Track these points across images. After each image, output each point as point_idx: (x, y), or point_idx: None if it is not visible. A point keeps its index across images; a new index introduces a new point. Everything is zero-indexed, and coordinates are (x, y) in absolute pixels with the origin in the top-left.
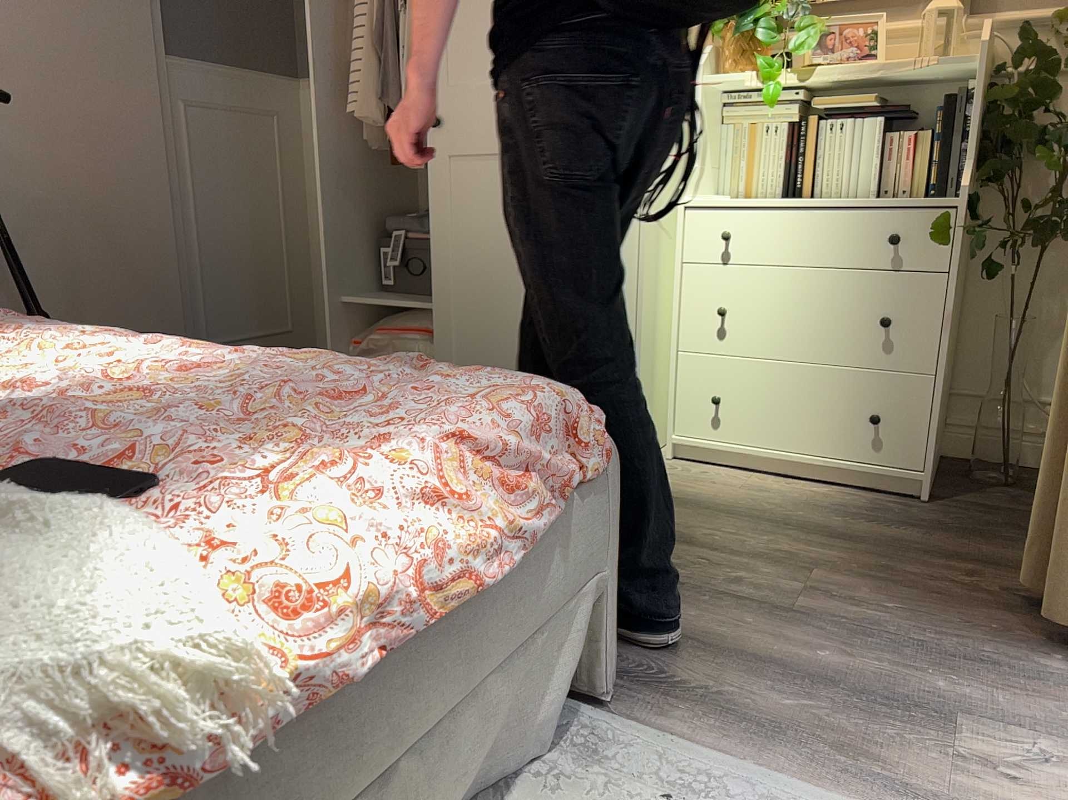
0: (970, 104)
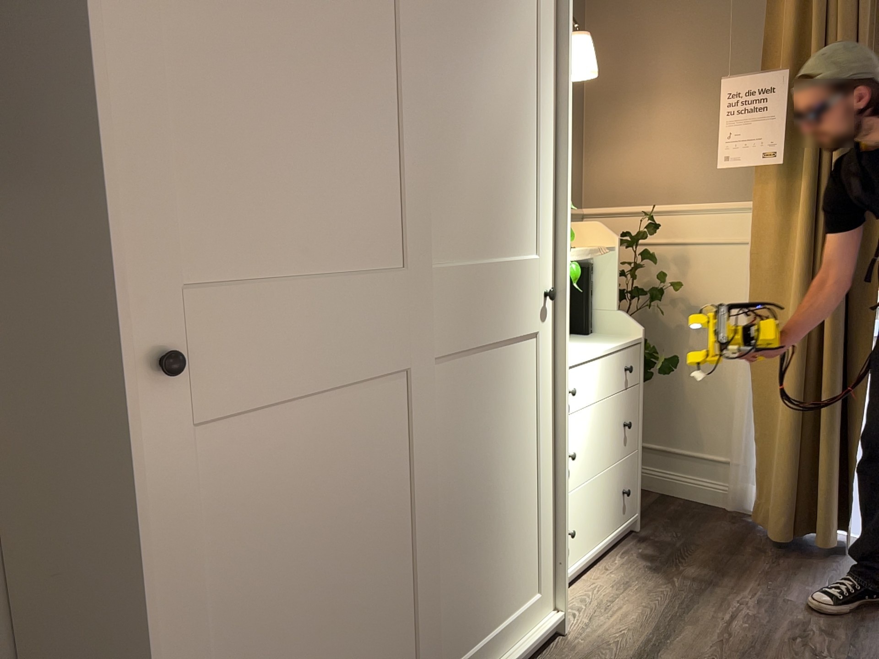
0: (594, 274)
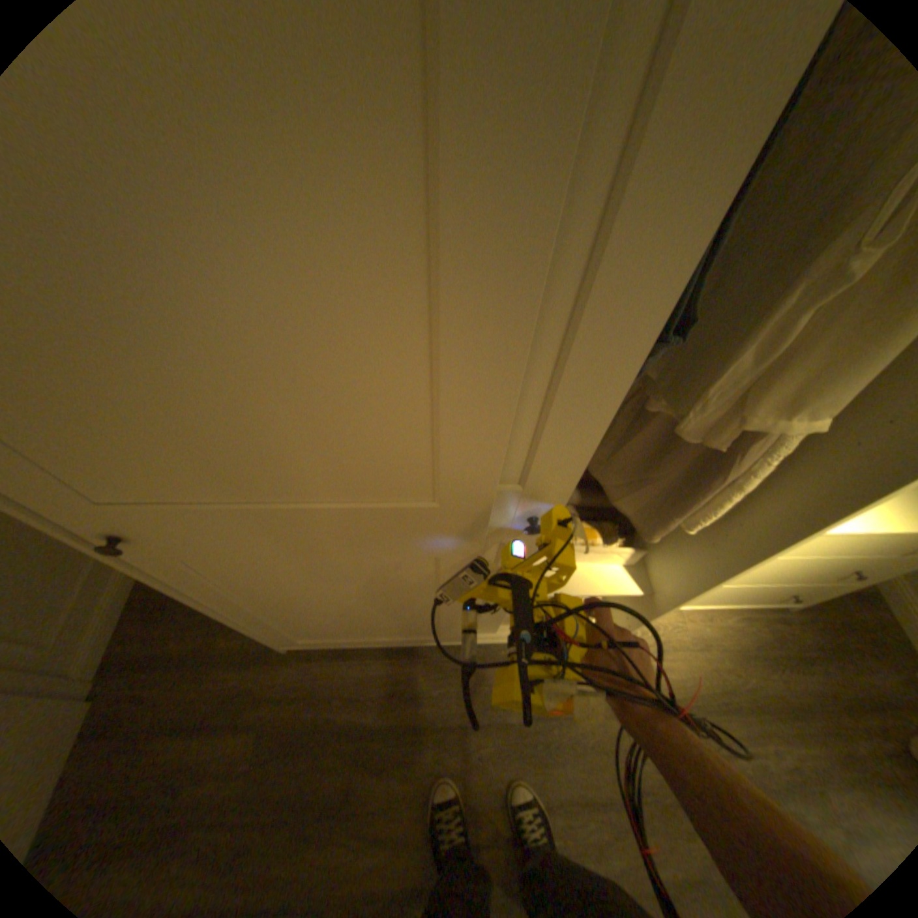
0: None
